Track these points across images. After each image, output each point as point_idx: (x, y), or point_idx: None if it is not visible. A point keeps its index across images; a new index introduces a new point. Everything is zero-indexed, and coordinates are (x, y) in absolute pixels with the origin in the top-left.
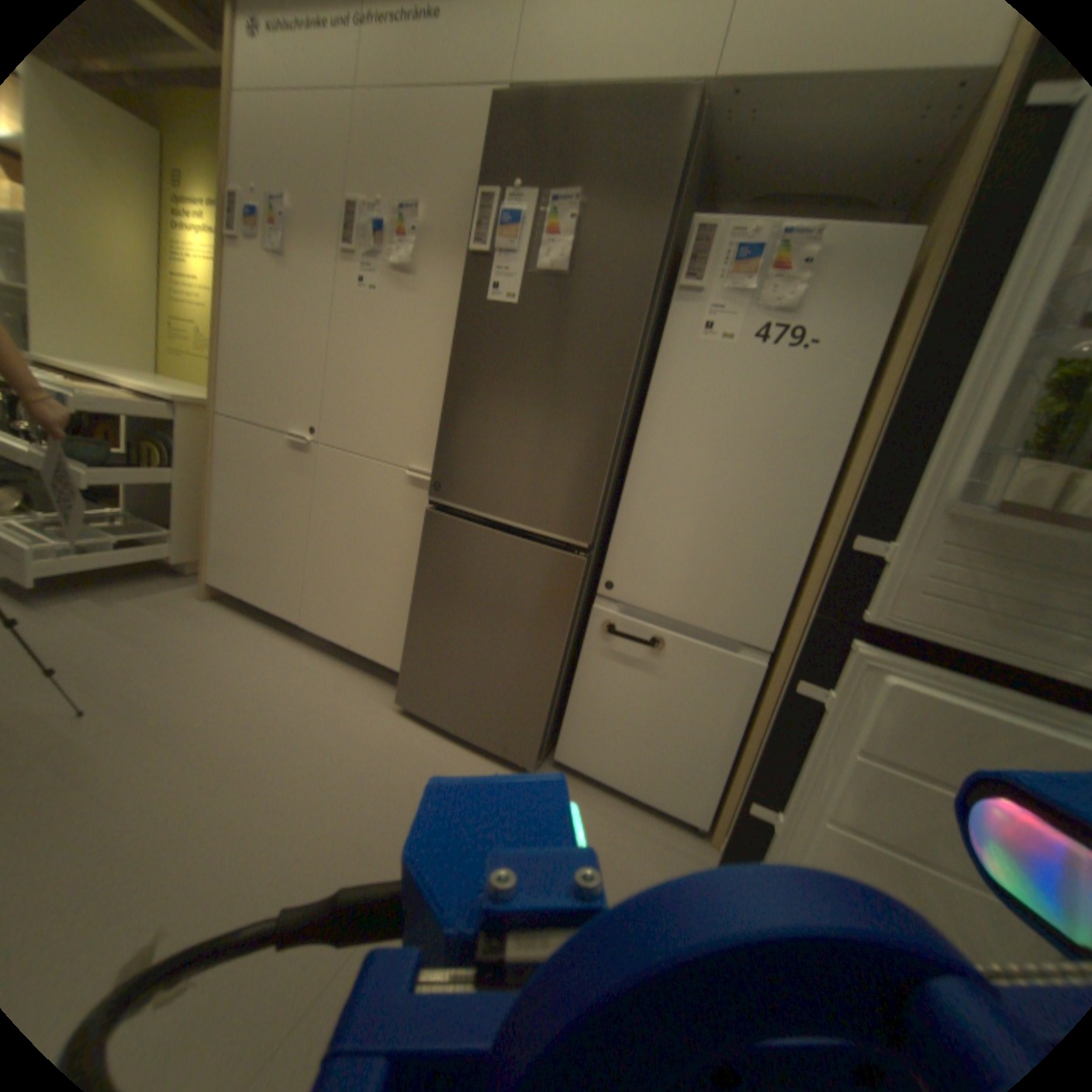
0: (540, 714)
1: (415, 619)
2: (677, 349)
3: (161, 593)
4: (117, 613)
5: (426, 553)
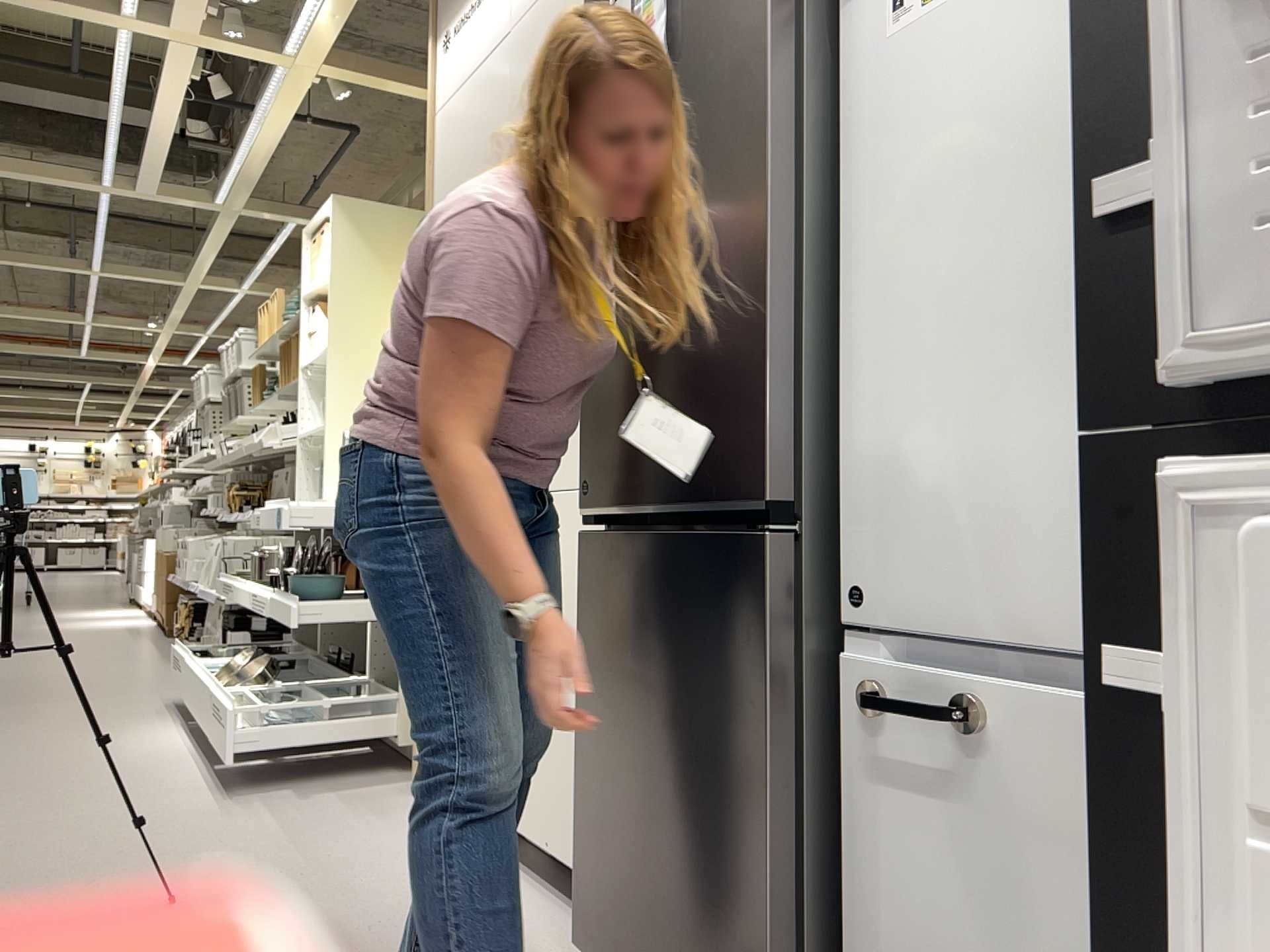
0: (770, 947)
1: (583, 752)
2: (868, 72)
3: (378, 785)
4: (310, 805)
5: (584, 615)
